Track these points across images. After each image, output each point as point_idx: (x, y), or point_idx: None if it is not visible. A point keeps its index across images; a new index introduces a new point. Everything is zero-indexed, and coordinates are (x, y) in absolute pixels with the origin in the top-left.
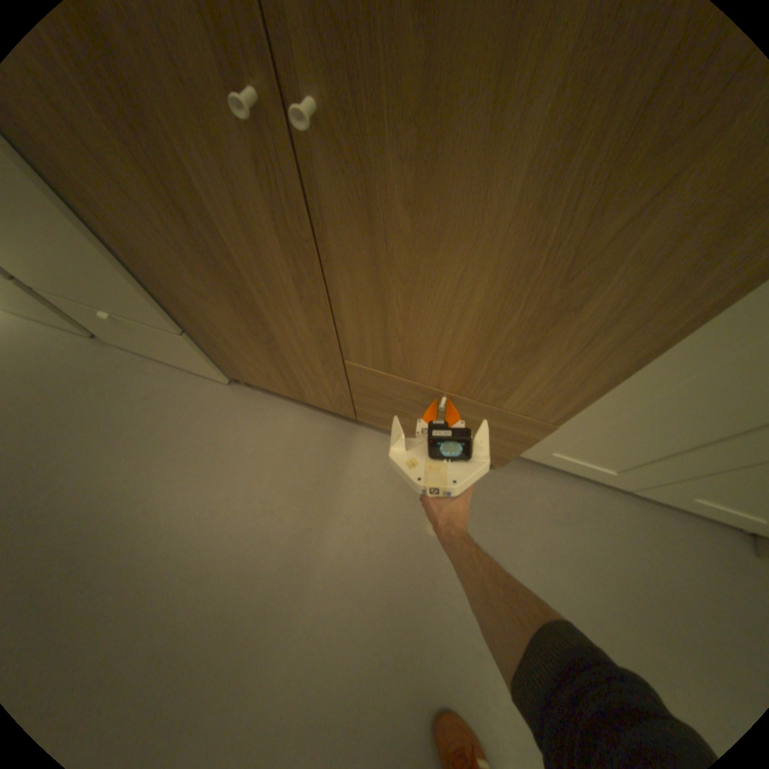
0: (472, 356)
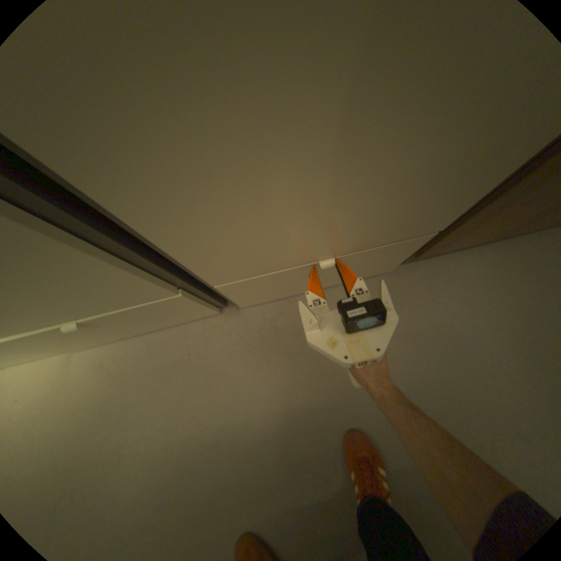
0: None
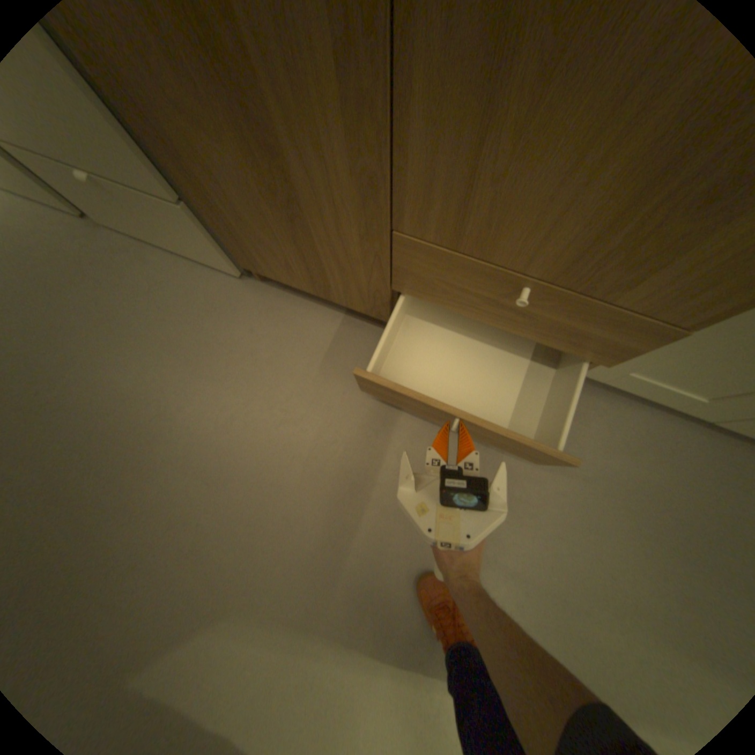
0: (617, 206)
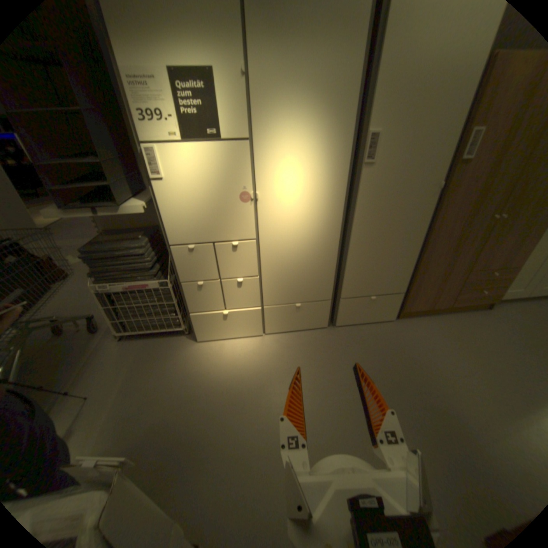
0: (508, 254)
